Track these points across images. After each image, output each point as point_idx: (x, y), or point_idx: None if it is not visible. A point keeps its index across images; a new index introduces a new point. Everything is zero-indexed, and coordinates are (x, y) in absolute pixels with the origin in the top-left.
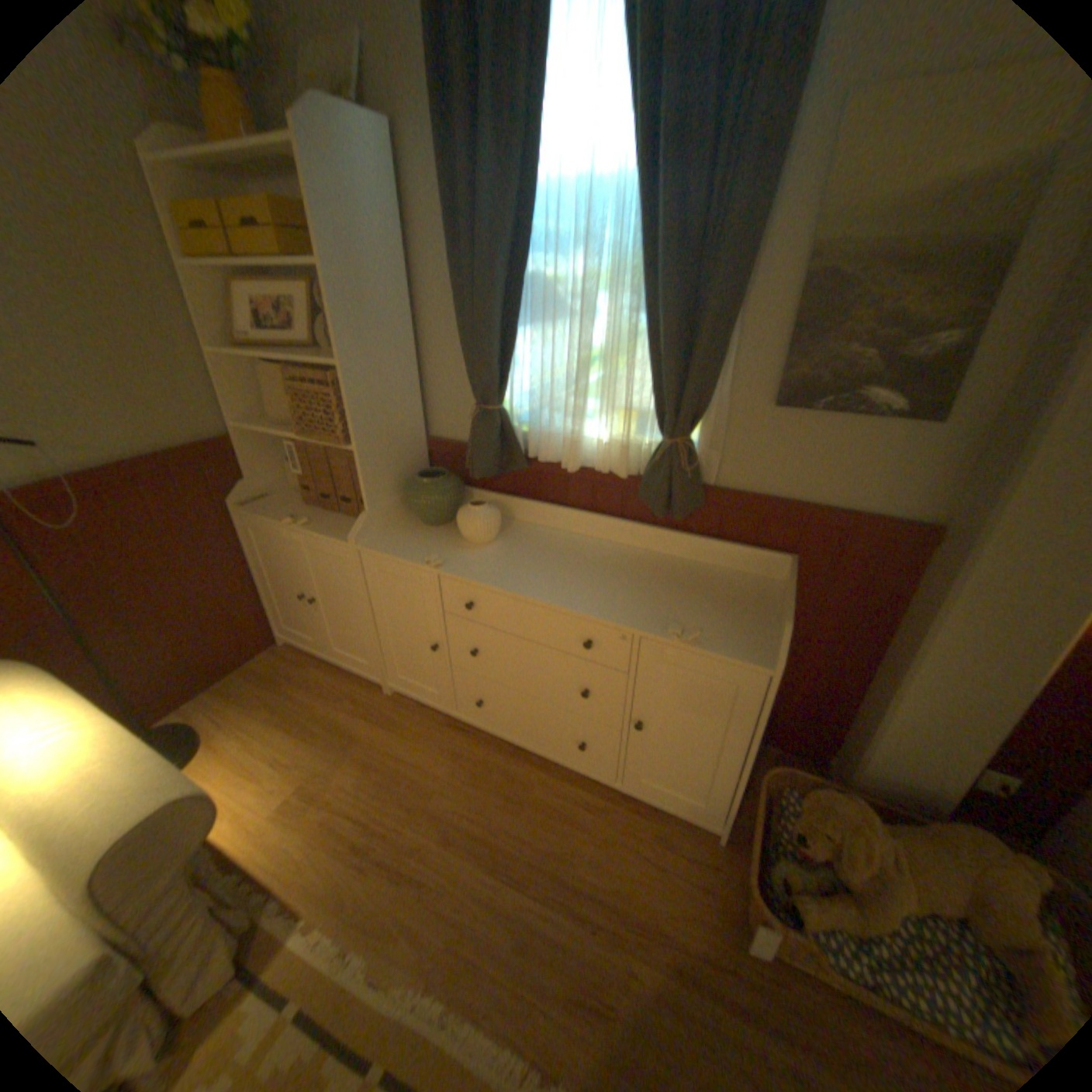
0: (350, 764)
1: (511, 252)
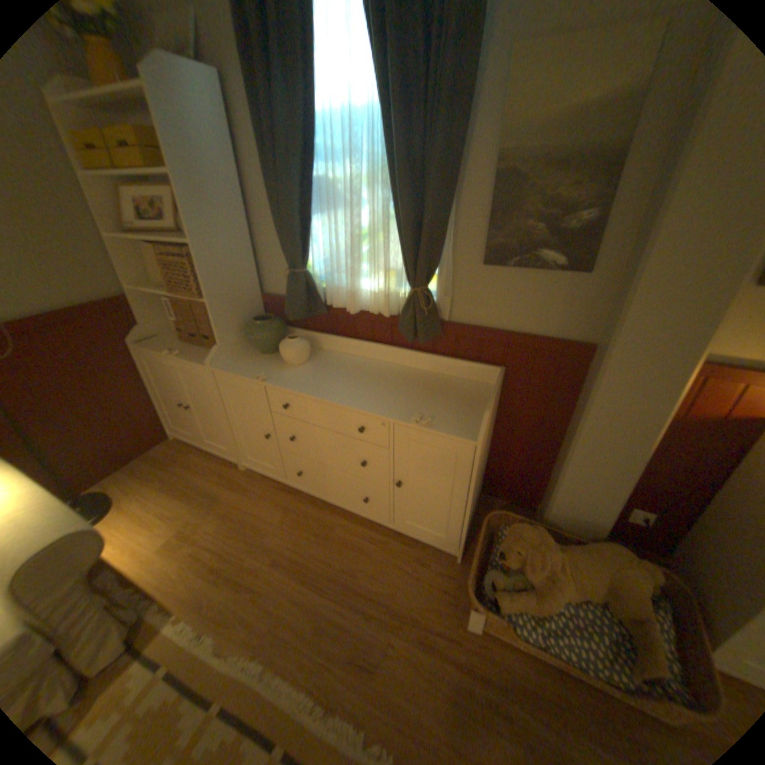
0: (213, 516)
1: (302, 162)
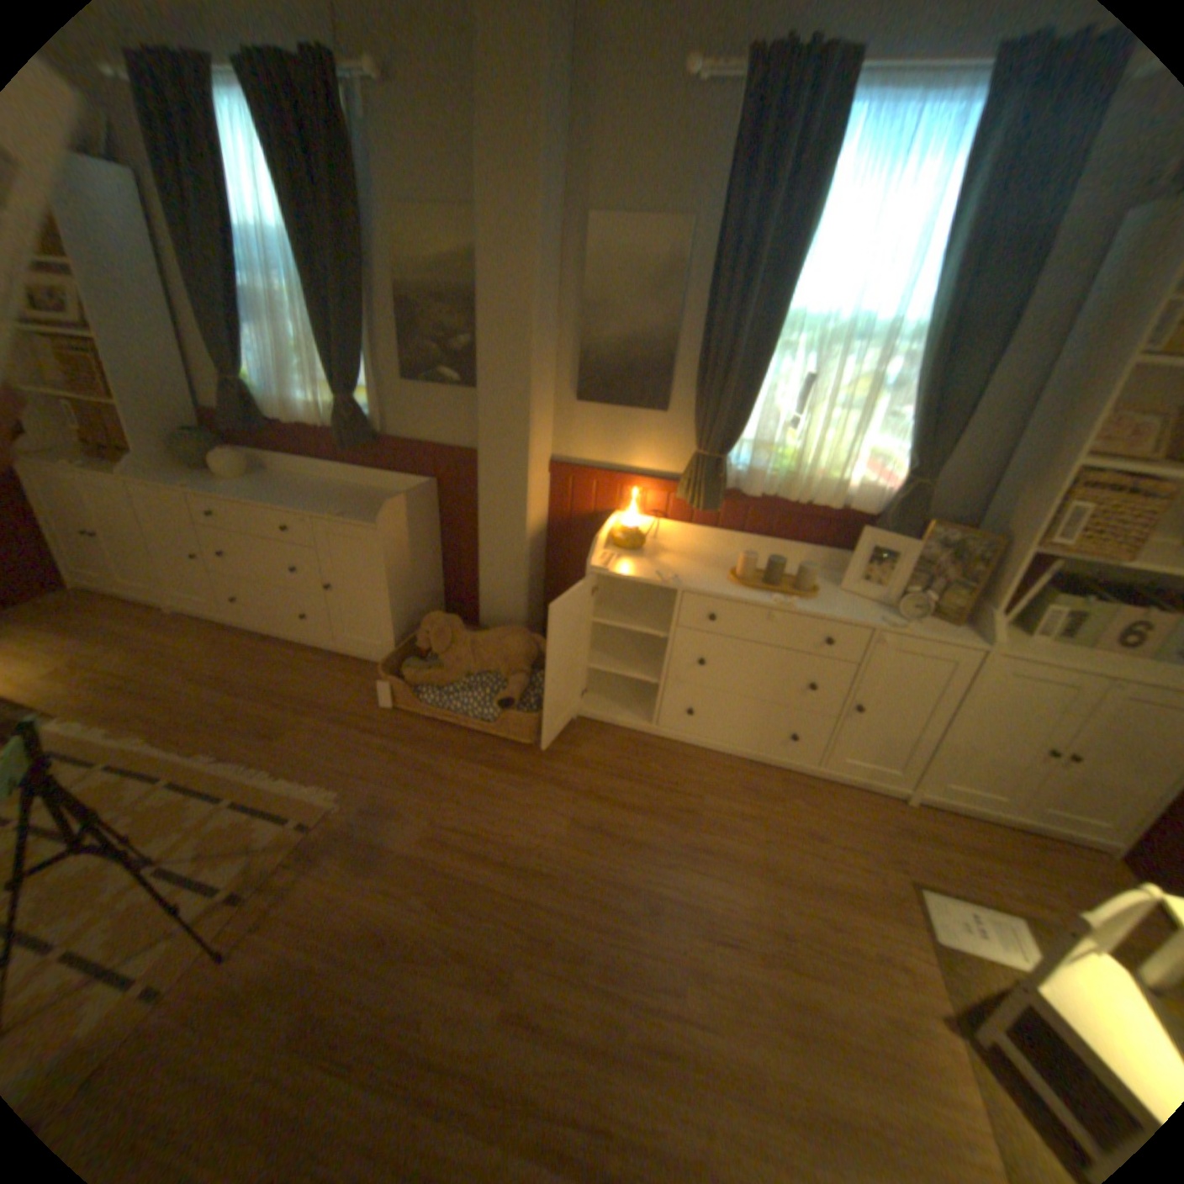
0: (119, 652)
1: (220, 273)
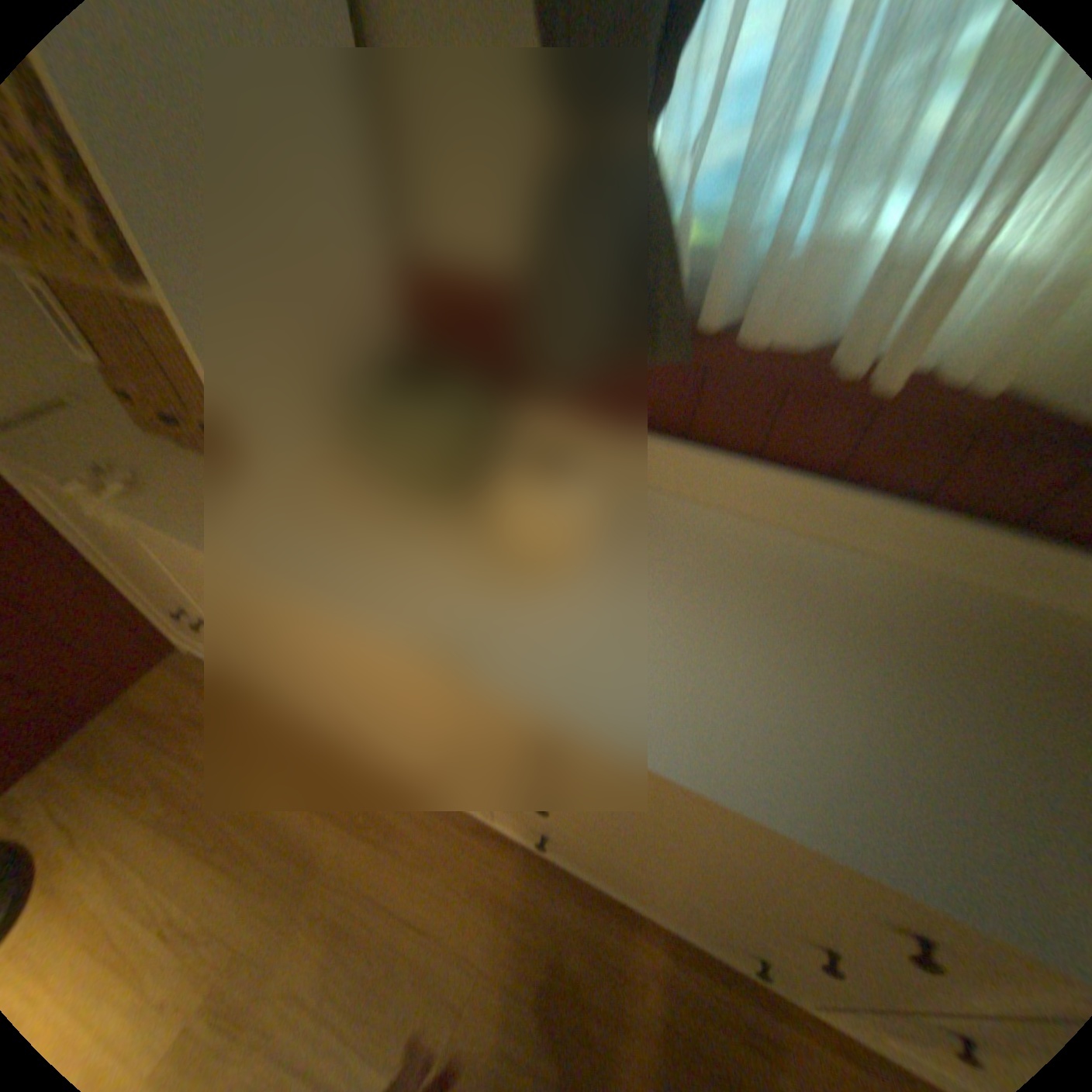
0: (307, 927)
1: None
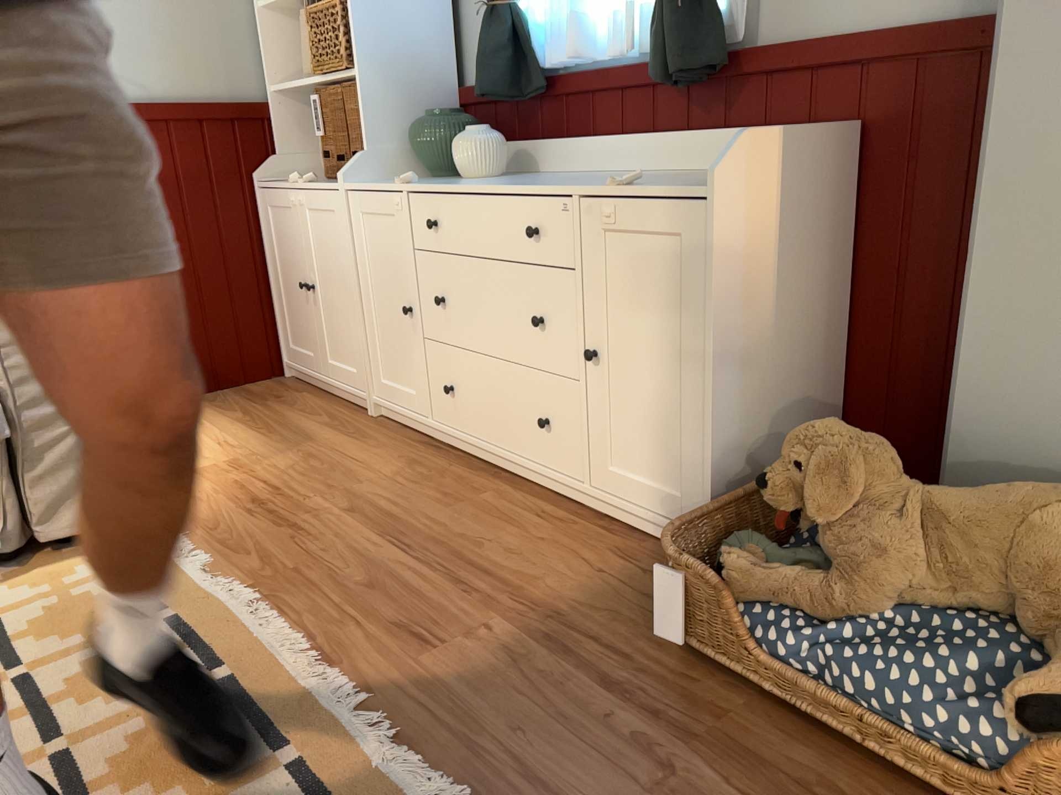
0: (295, 452)
1: None
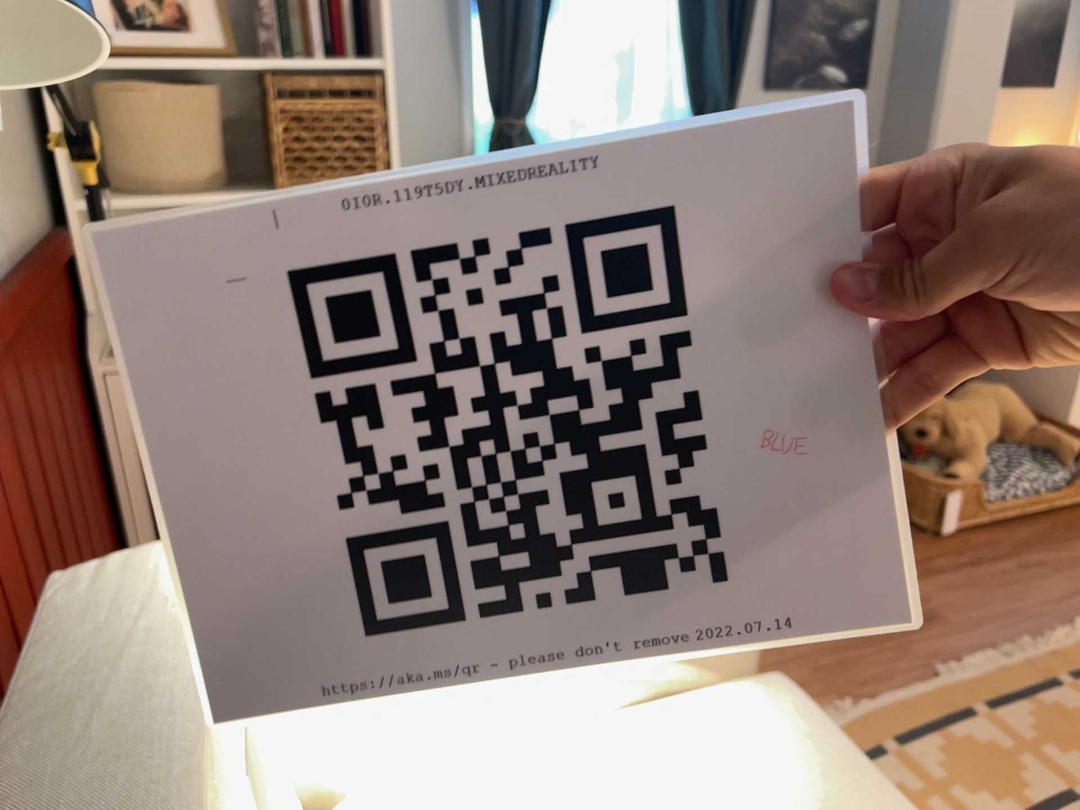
0: None
1: None
